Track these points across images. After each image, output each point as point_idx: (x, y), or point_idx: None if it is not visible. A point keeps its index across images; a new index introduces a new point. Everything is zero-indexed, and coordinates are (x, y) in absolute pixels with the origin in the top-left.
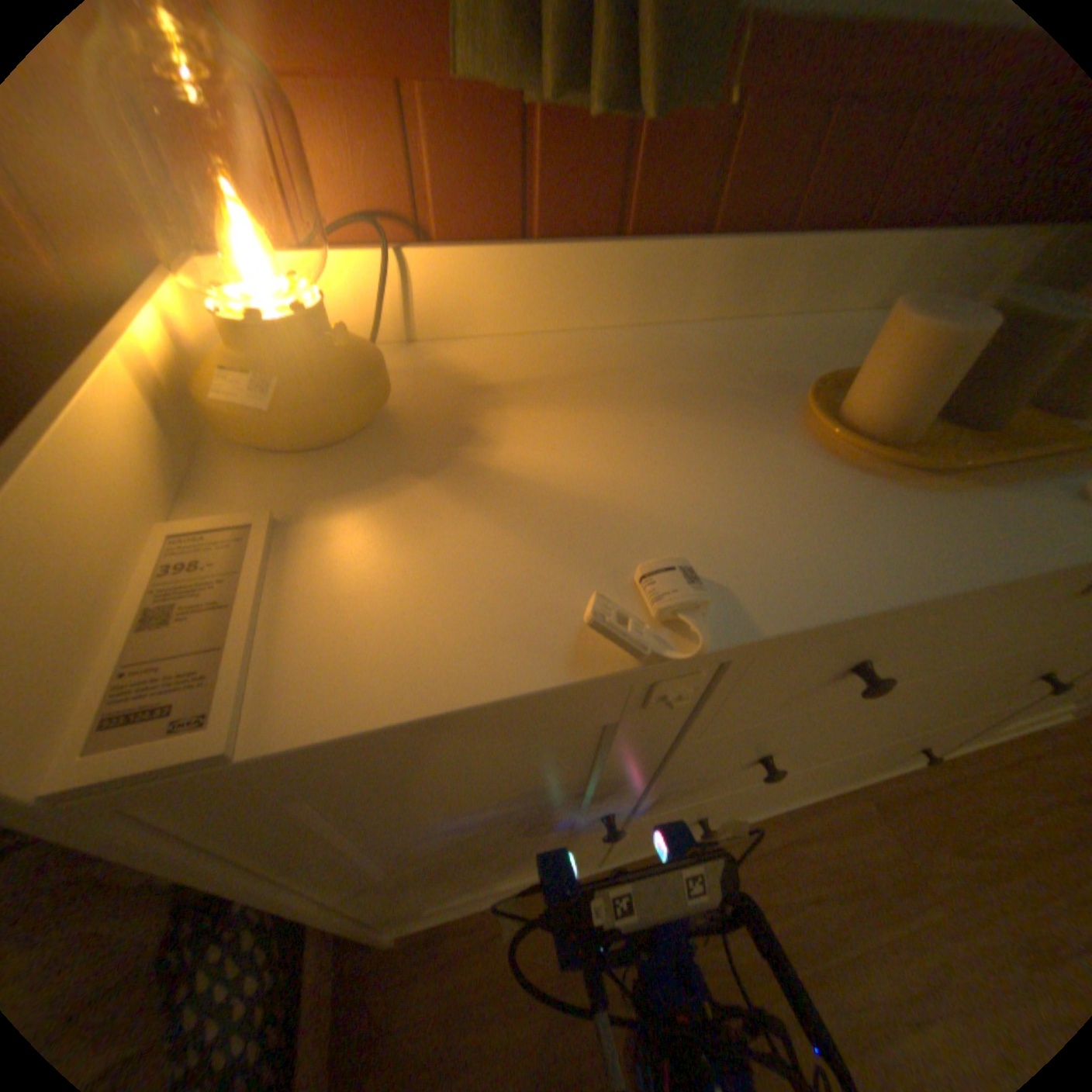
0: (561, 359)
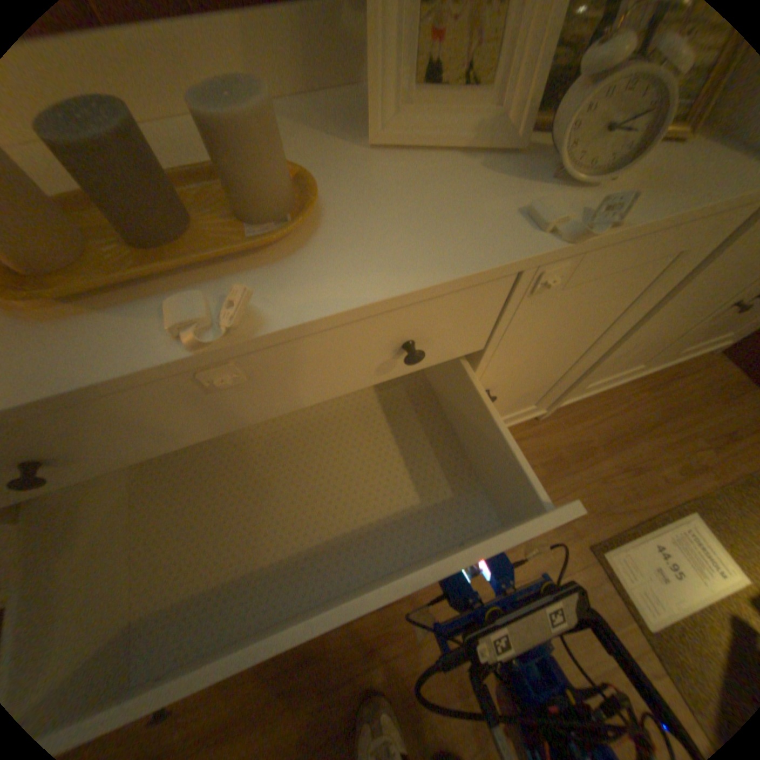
0: None
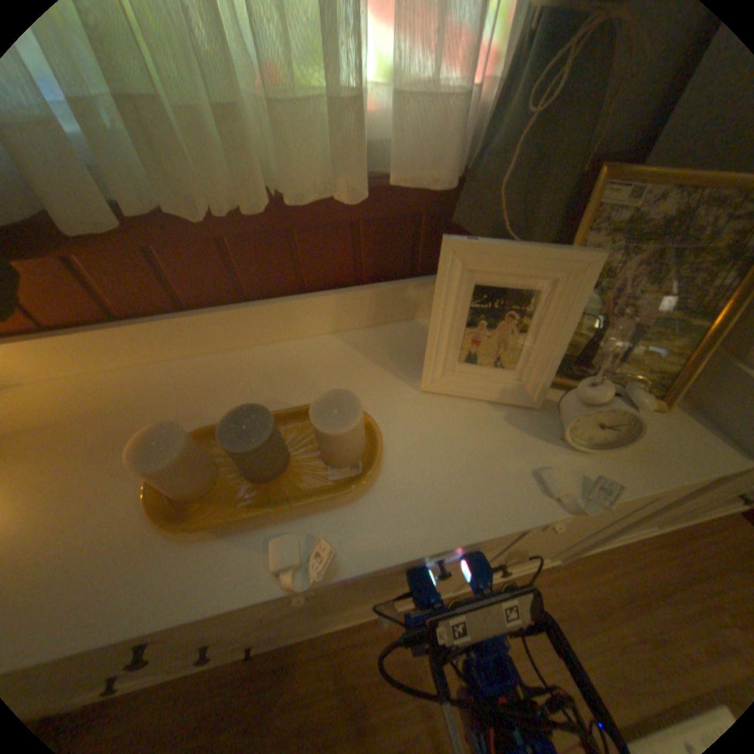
0: (61, 405)
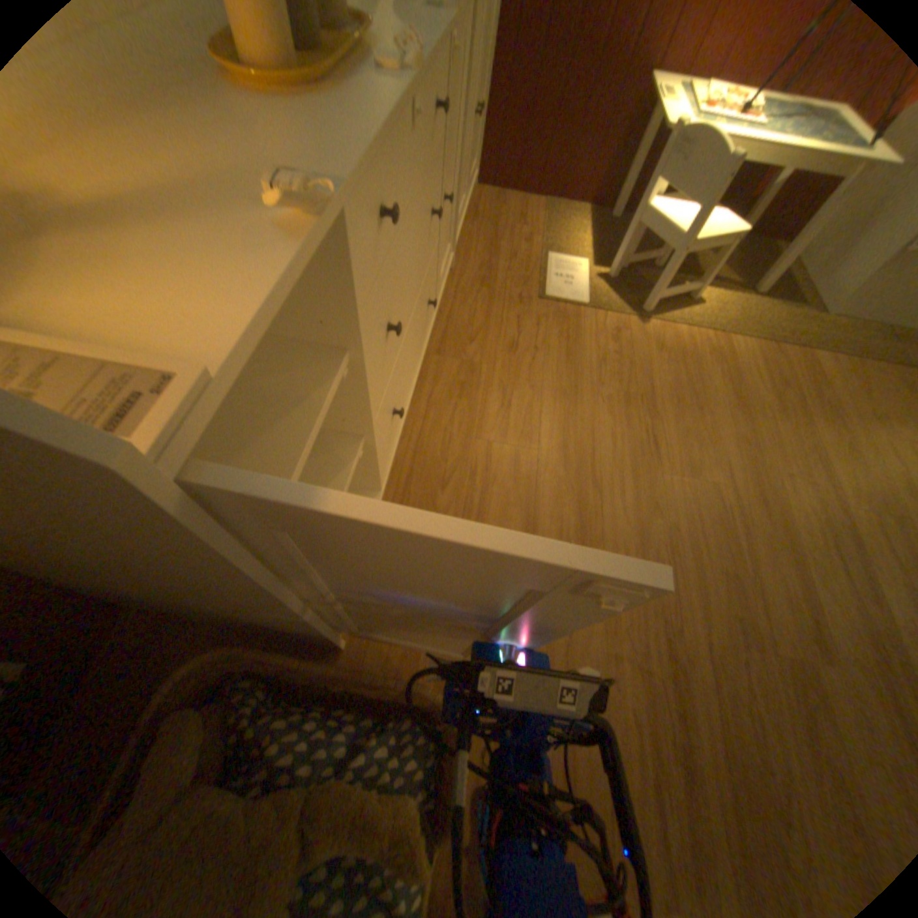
0: None
